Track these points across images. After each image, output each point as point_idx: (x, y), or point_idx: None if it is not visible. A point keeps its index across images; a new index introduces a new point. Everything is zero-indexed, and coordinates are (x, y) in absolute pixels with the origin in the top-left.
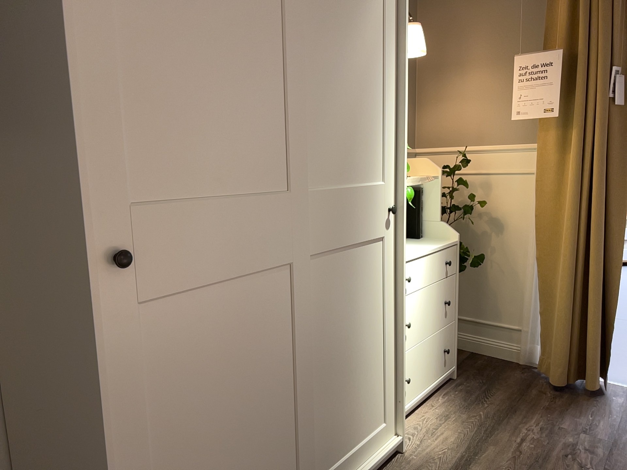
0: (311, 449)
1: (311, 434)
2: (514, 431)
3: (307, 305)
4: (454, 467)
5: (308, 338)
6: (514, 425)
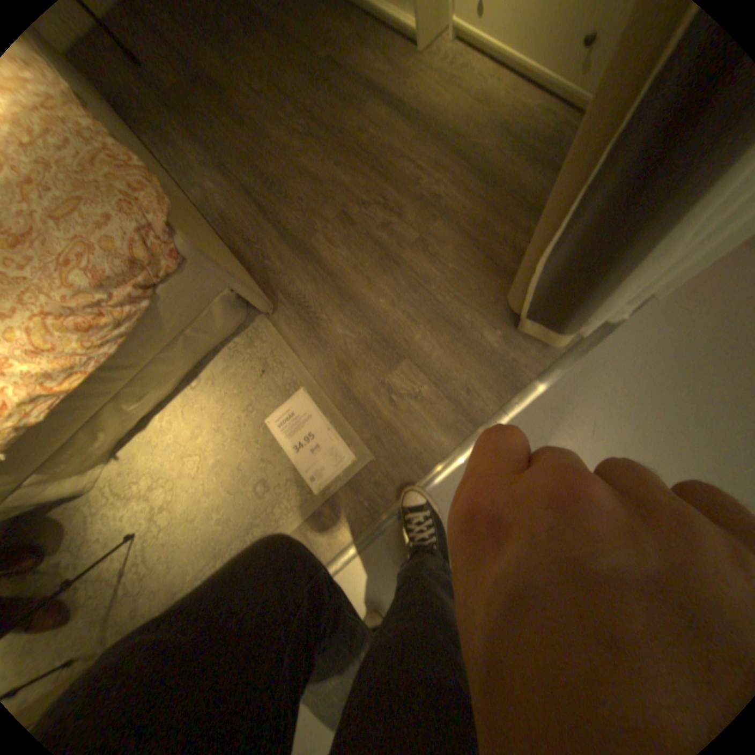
0: None
1: None
2: (439, 164)
3: None
4: (388, 92)
5: None
6: (451, 168)
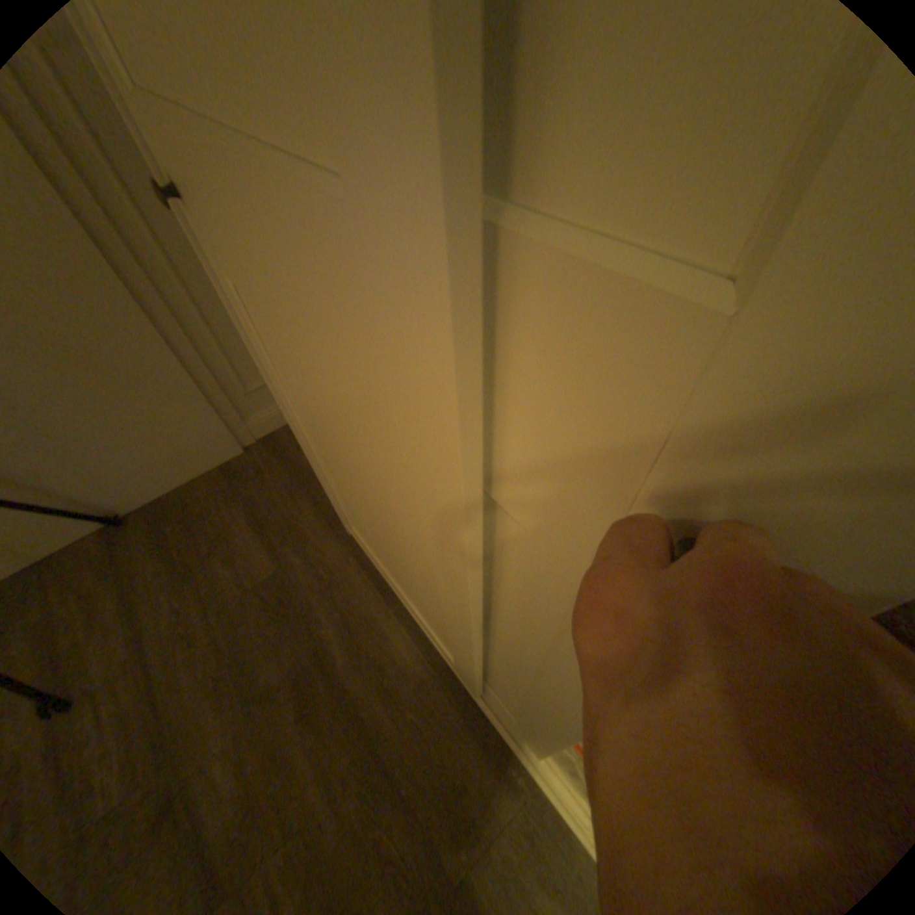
0: (483, 676)
1: (483, 671)
2: None
3: (484, 588)
4: None
5: (483, 618)
6: None
